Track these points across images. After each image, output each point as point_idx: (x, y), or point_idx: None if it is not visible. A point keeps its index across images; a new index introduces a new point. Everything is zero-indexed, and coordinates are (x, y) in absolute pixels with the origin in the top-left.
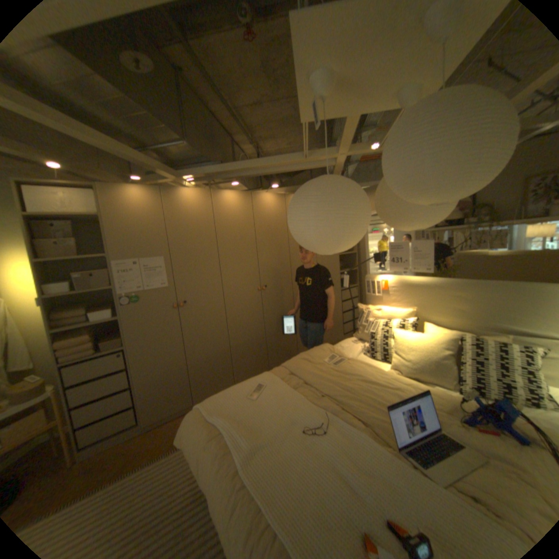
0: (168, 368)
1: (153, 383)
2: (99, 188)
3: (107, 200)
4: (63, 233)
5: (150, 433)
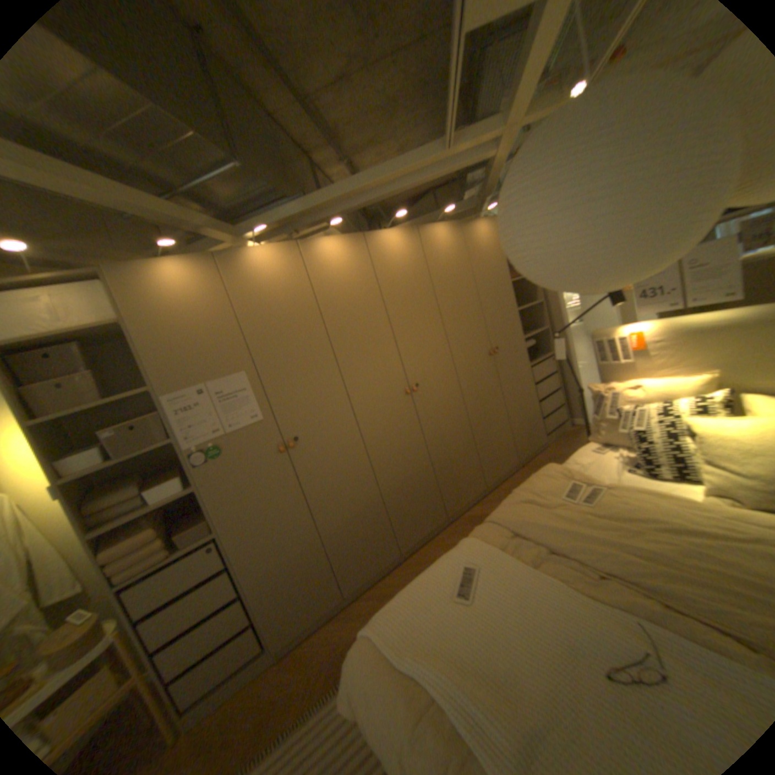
0: (293, 550)
1: (276, 579)
2: (110, 274)
3: (129, 293)
4: (71, 365)
5: (288, 659)
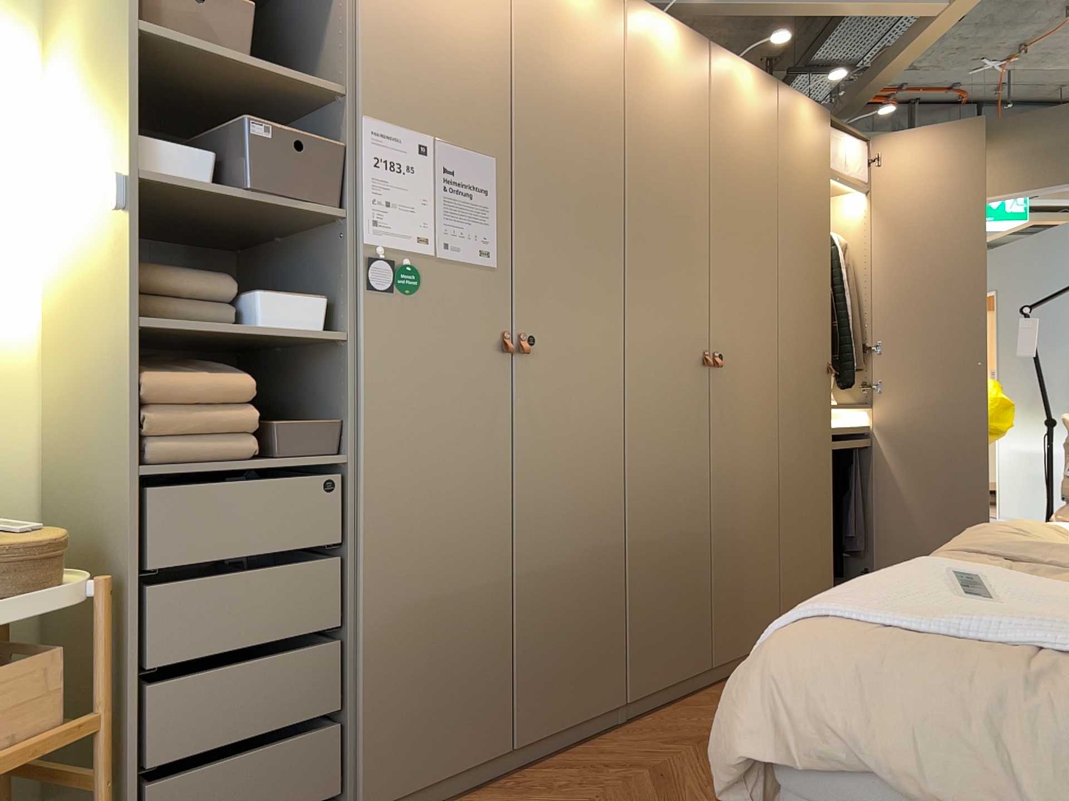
0: (462, 576)
1: (417, 626)
2: None
3: None
4: None
5: None
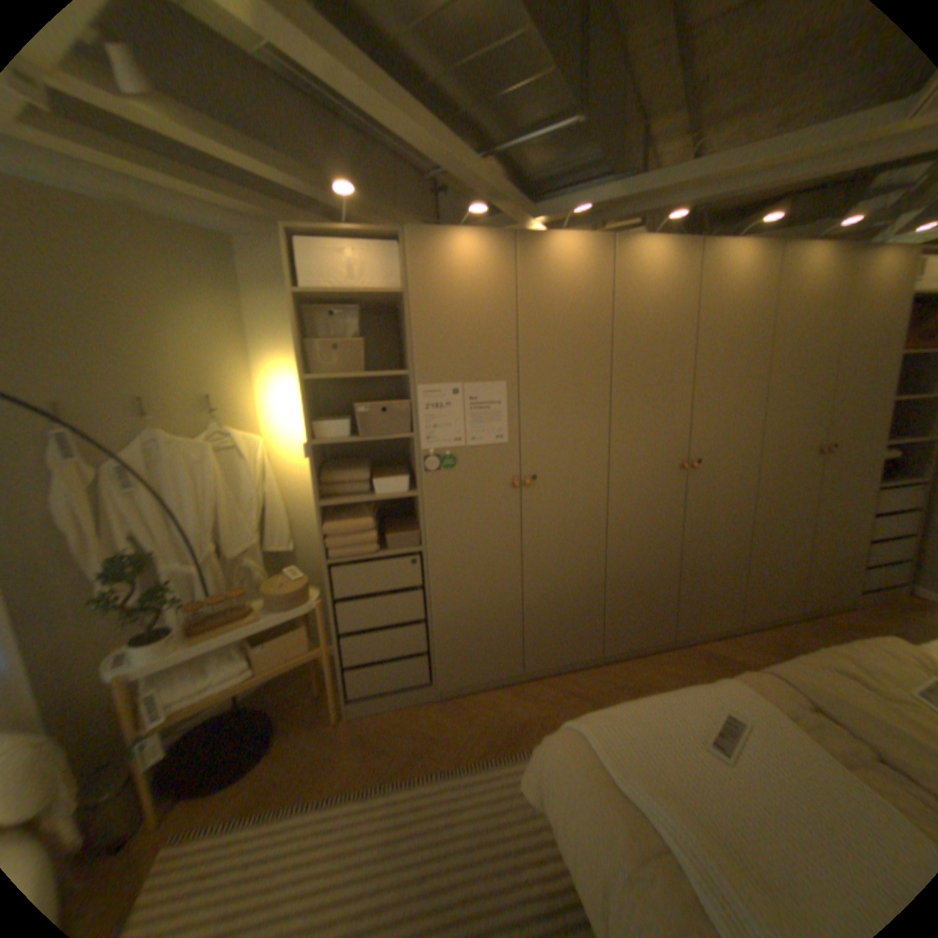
0: (490, 597)
1: (465, 619)
2: (410, 236)
3: (422, 262)
4: (348, 328)
5: (451, 703)
